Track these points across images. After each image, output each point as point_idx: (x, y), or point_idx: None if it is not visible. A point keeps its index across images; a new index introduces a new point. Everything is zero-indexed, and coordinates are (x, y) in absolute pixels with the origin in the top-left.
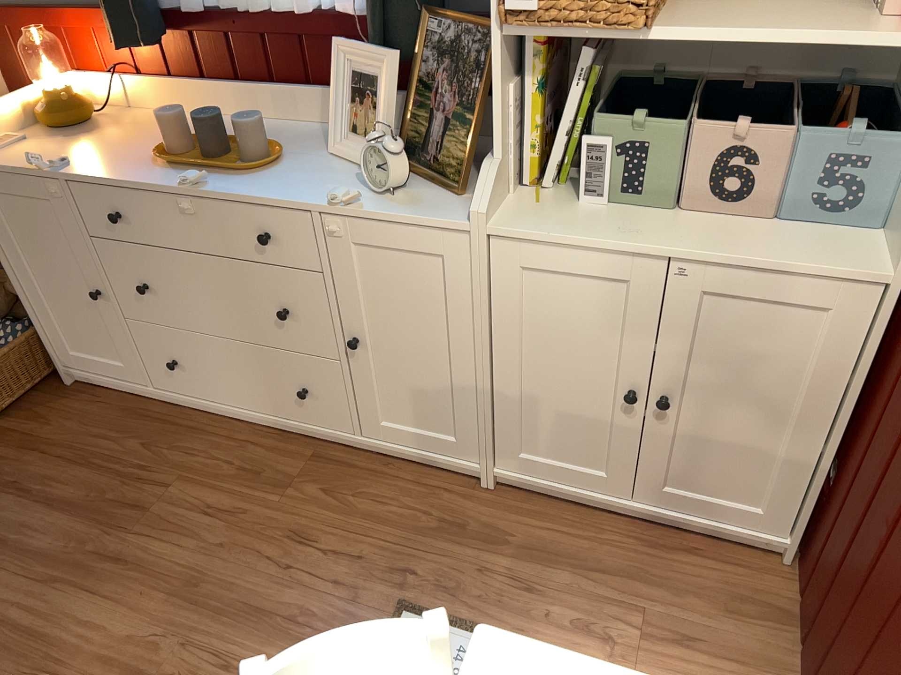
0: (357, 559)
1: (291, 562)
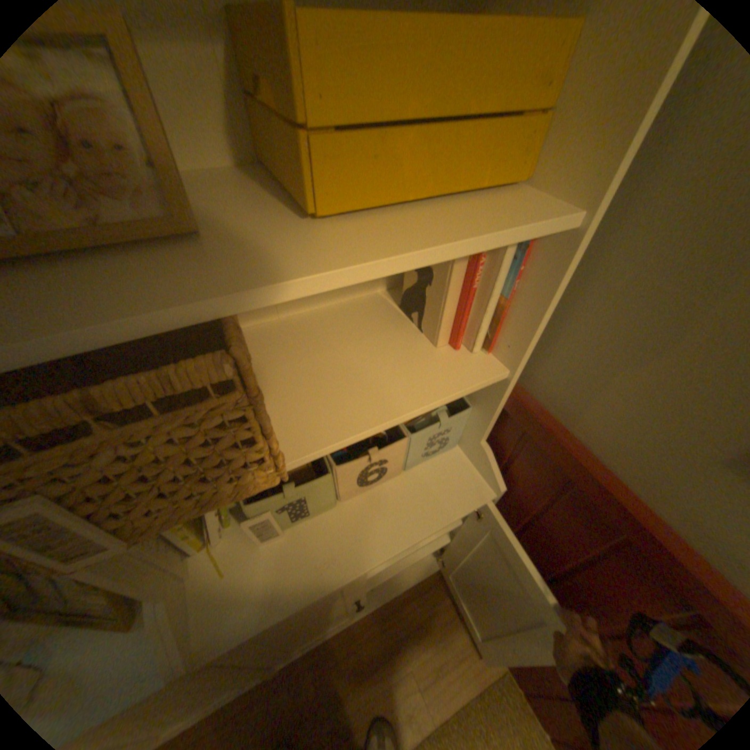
0: None
1: None
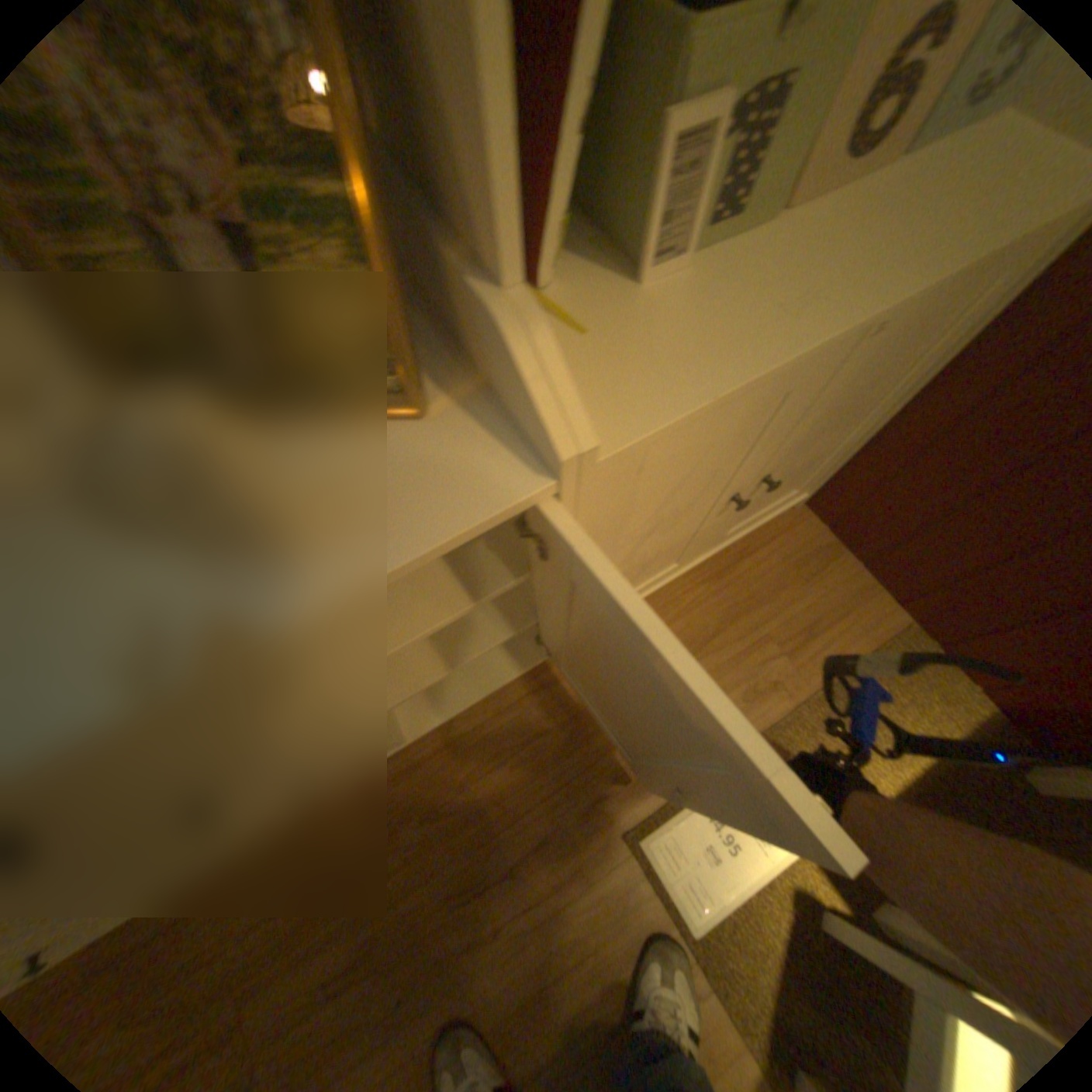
0: (547, 853)
1: (494, 935)
